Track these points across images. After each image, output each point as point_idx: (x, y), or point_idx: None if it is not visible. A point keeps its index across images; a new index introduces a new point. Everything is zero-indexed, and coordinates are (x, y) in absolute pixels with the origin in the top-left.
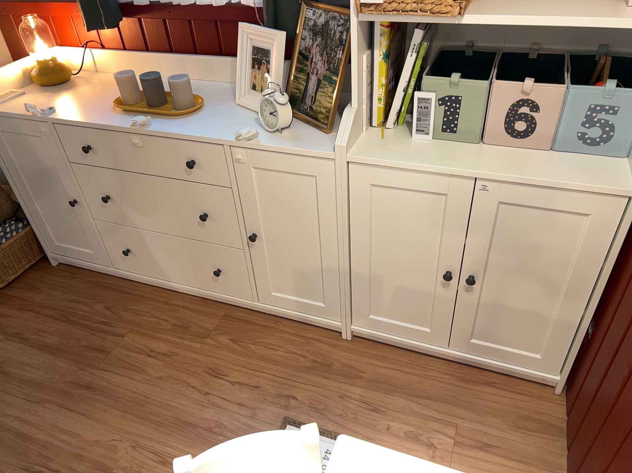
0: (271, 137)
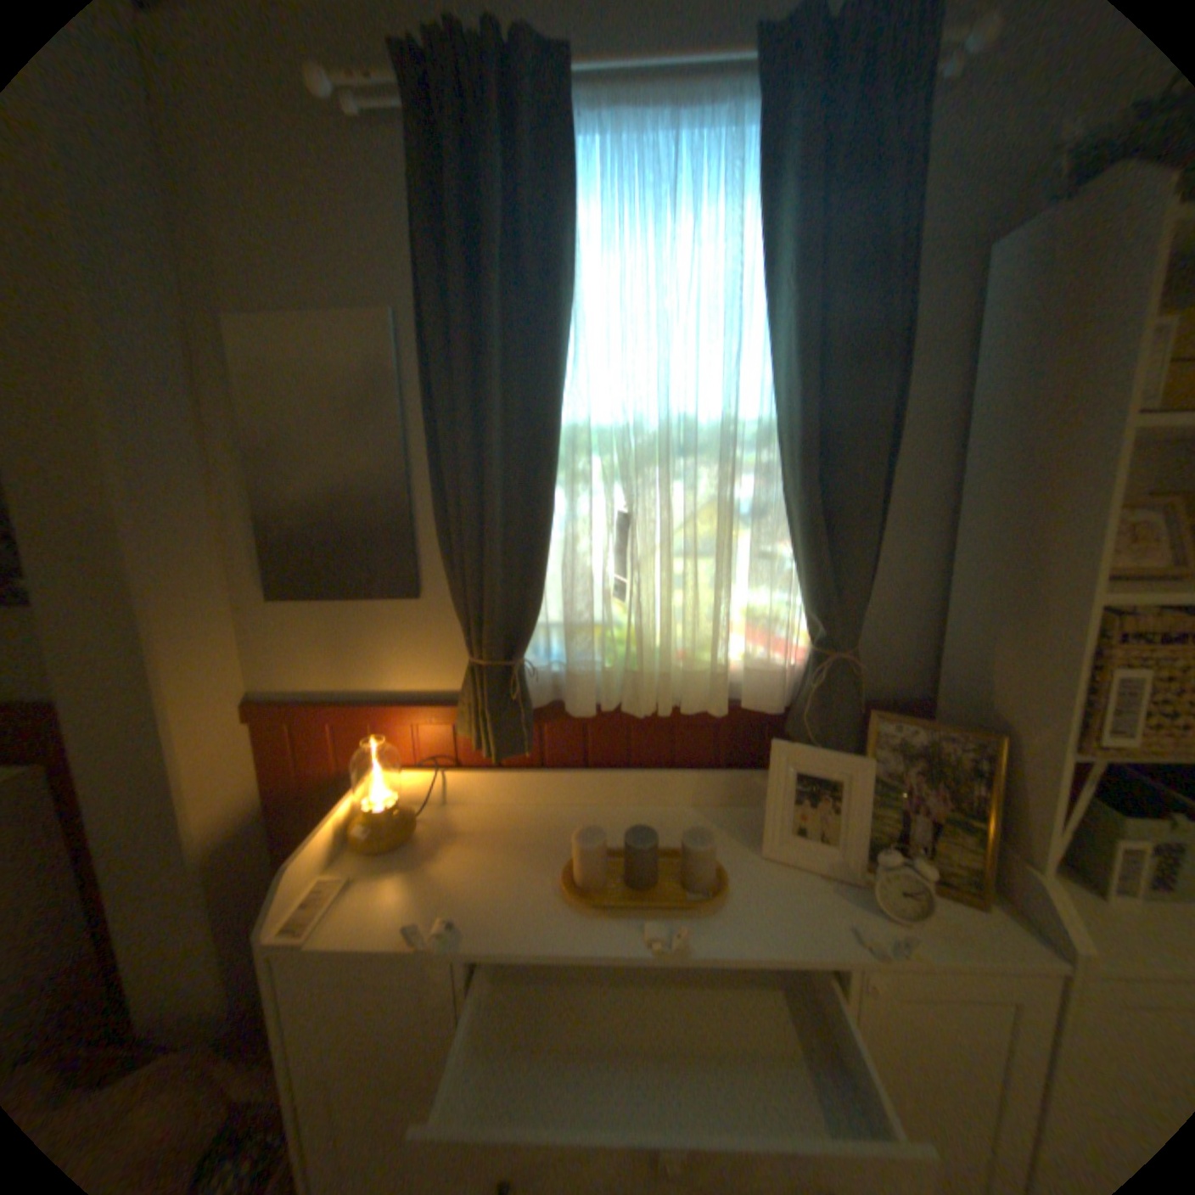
0: (917, 934)
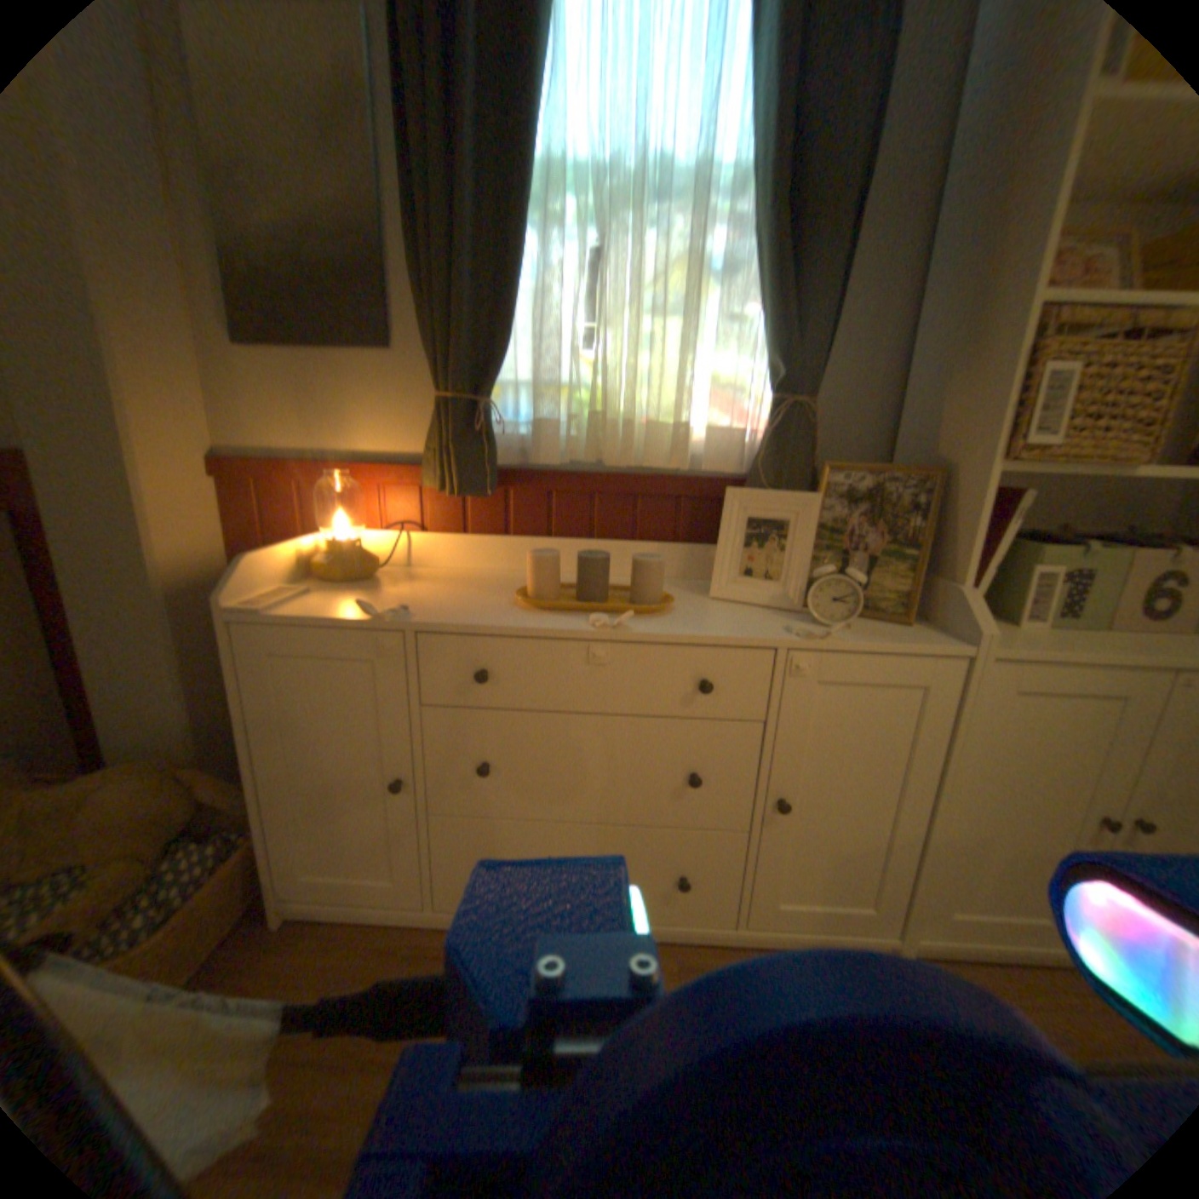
0: (841, 630)
